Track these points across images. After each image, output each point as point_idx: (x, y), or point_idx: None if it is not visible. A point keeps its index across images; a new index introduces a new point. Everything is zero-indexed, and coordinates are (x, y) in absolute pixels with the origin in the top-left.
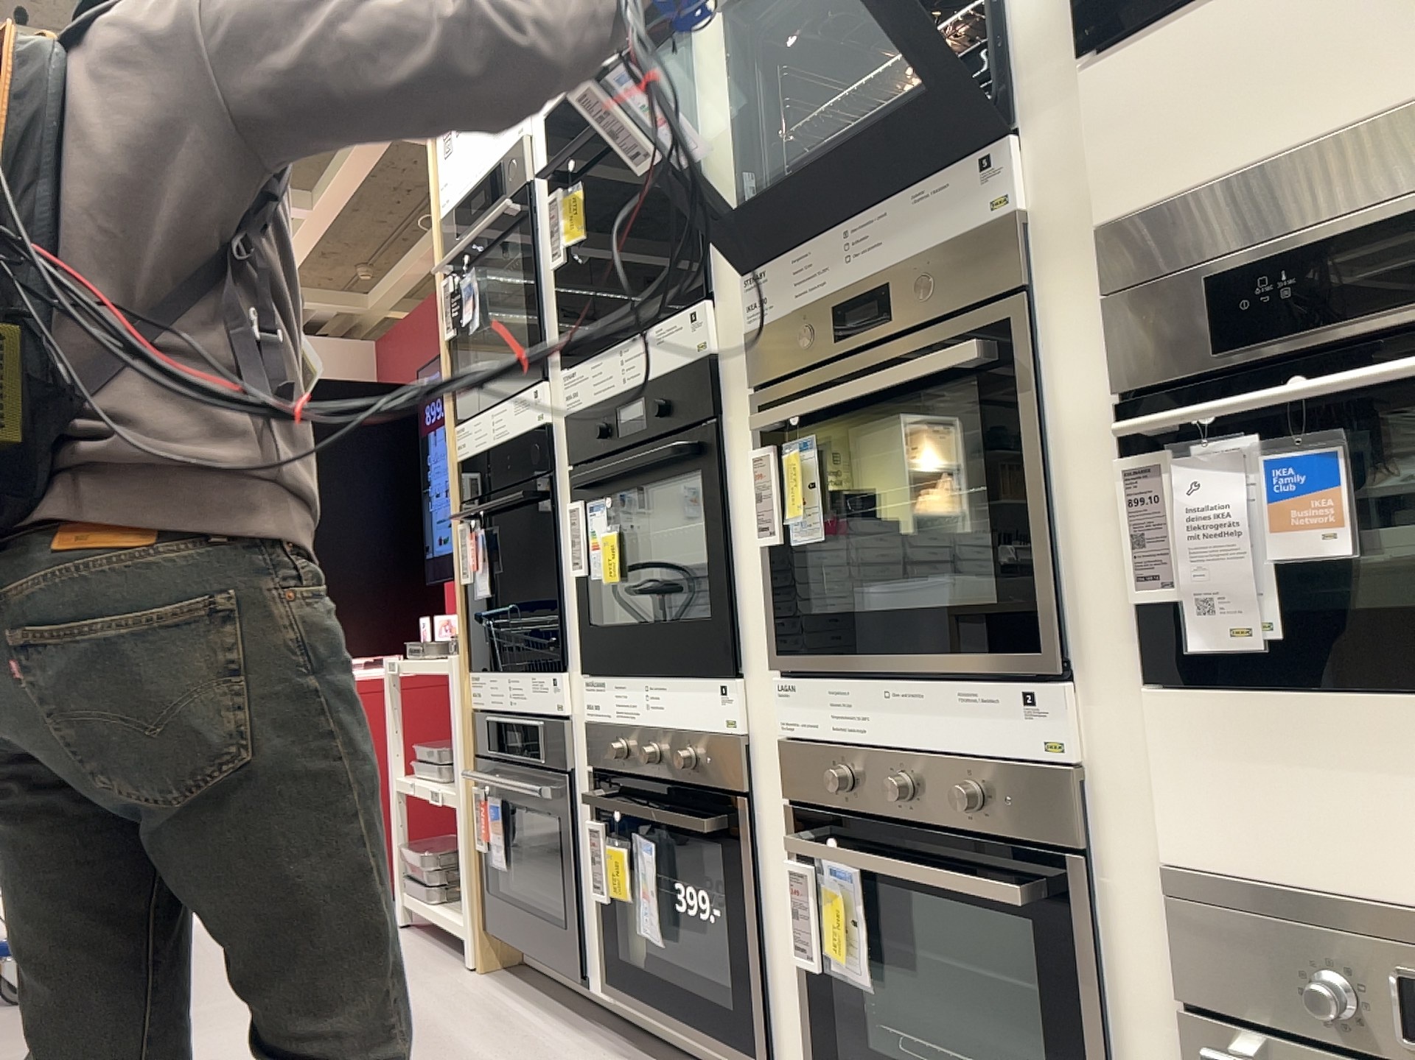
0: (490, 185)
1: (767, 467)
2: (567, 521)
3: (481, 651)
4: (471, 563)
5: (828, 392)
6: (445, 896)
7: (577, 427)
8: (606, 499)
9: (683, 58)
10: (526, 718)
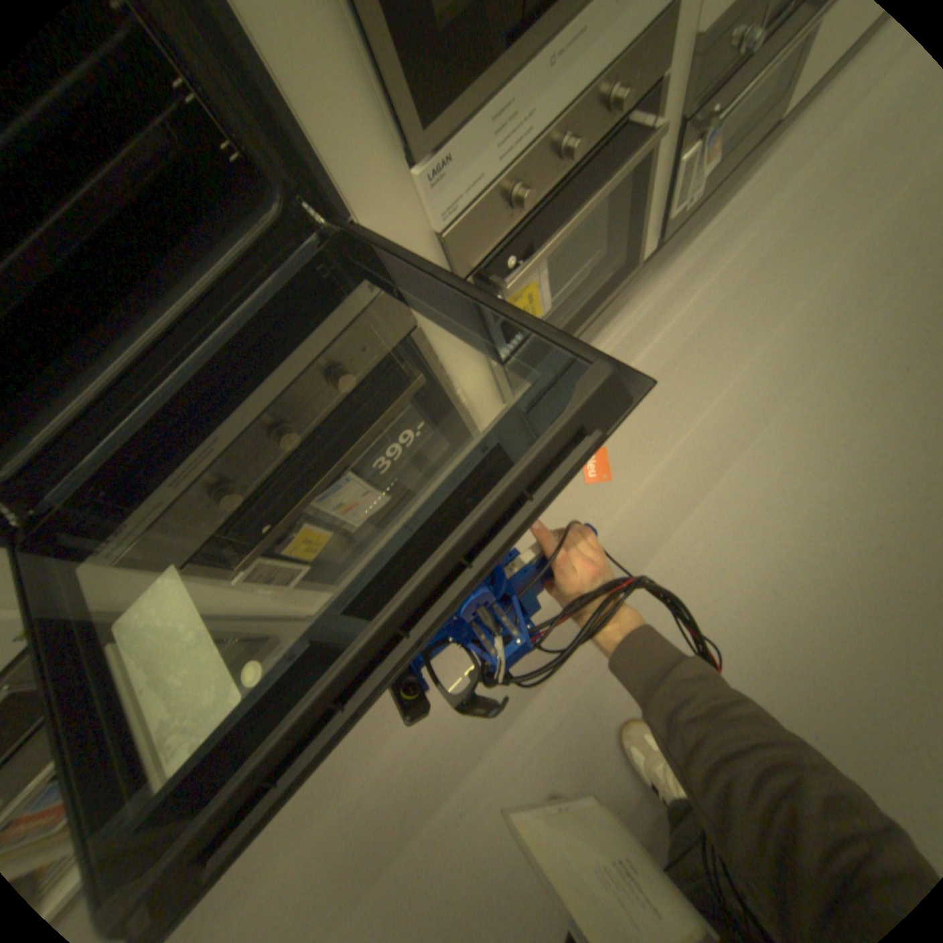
0: None
1: None
2: None
3: None
4: None
5: None
6: None
7: None
8: None
9: None
10: None
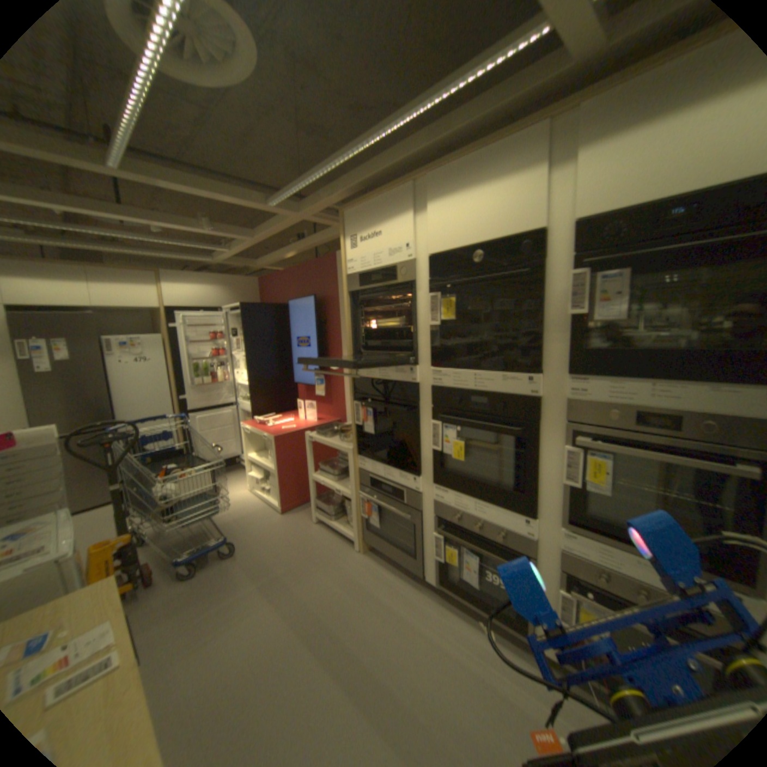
0: (385, 273)
1: (576, 458)
2: (426, 425)
3: (363, 449)
4: (362, 419)
5: (636, 451)
6: (335, 520)
7: (440, 394)
8: (453, 425)
9: (539, 264)
10: (391, 483)
